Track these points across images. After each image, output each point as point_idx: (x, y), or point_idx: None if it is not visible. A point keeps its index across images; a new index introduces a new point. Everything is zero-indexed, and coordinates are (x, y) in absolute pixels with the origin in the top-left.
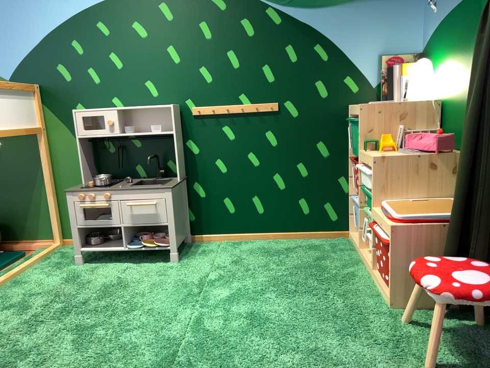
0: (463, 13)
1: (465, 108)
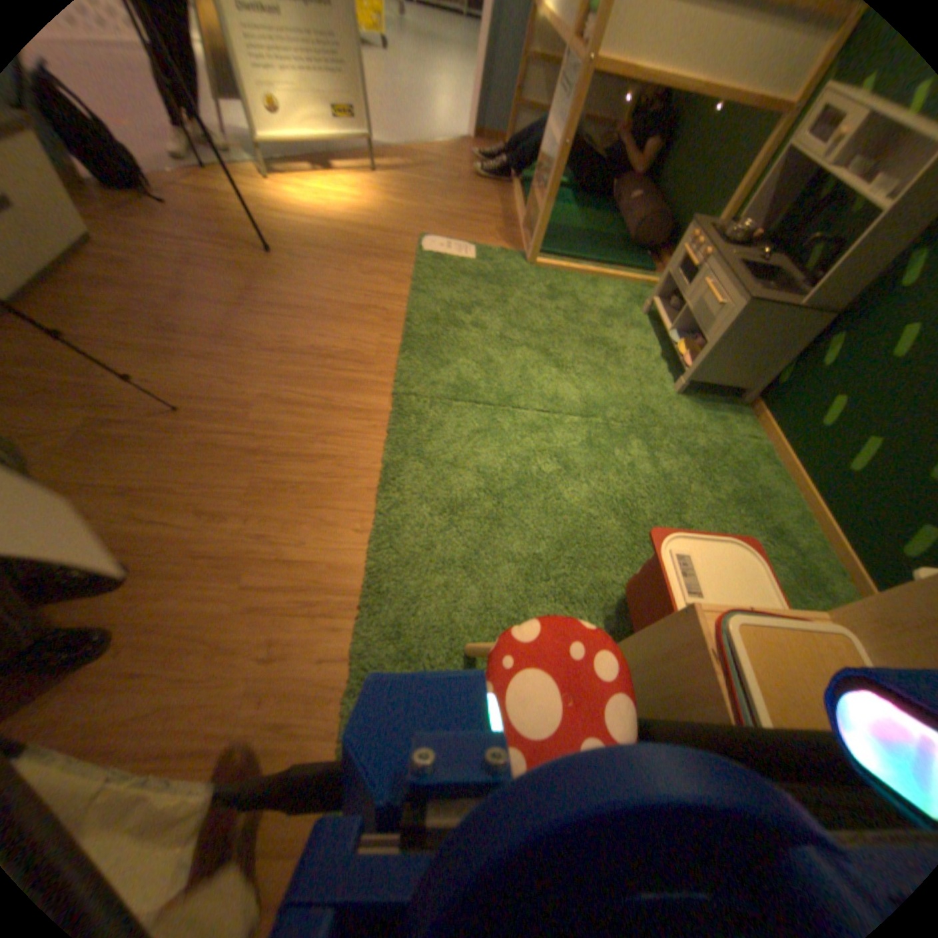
0: None
1: None
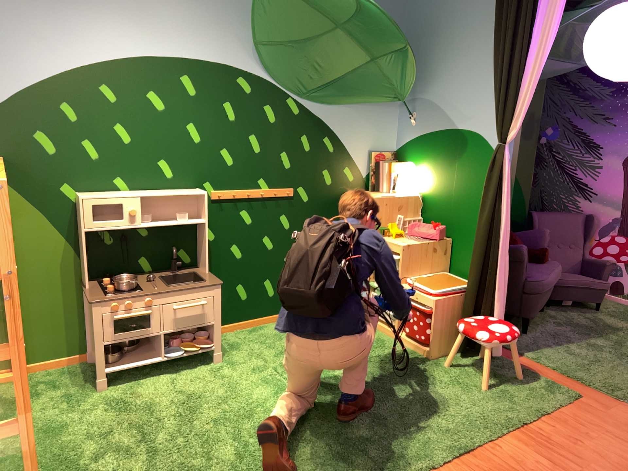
0: (444, 141)
1: (446, 208)
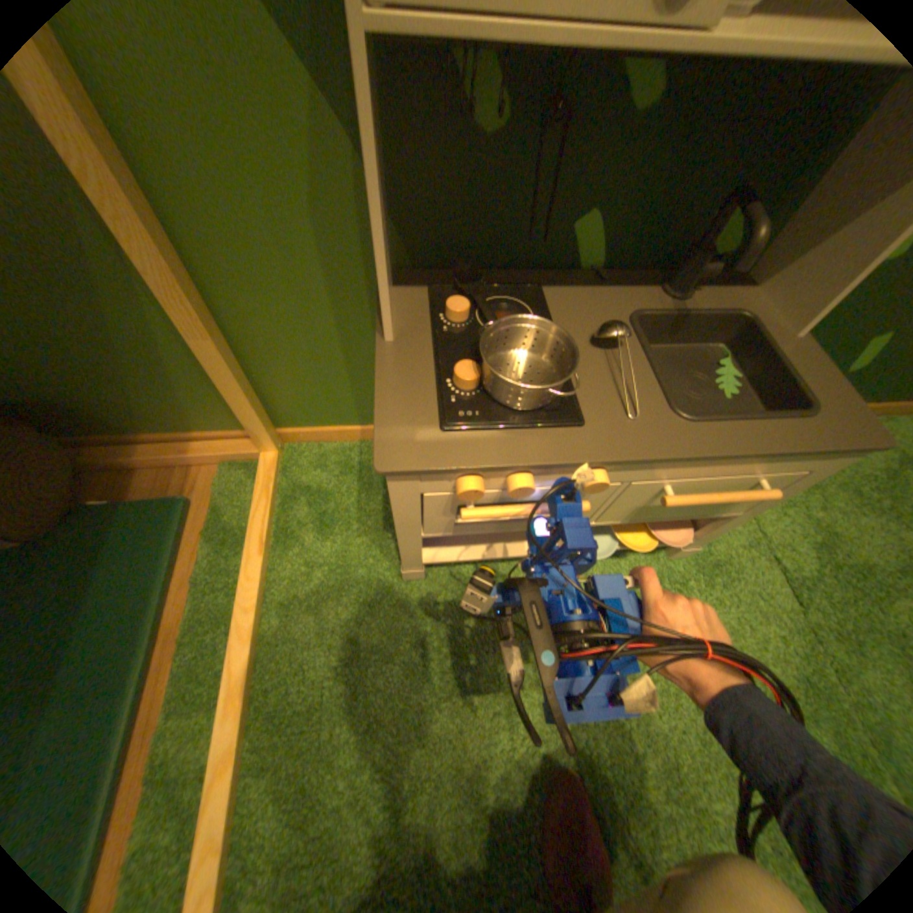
0: None
1: None
